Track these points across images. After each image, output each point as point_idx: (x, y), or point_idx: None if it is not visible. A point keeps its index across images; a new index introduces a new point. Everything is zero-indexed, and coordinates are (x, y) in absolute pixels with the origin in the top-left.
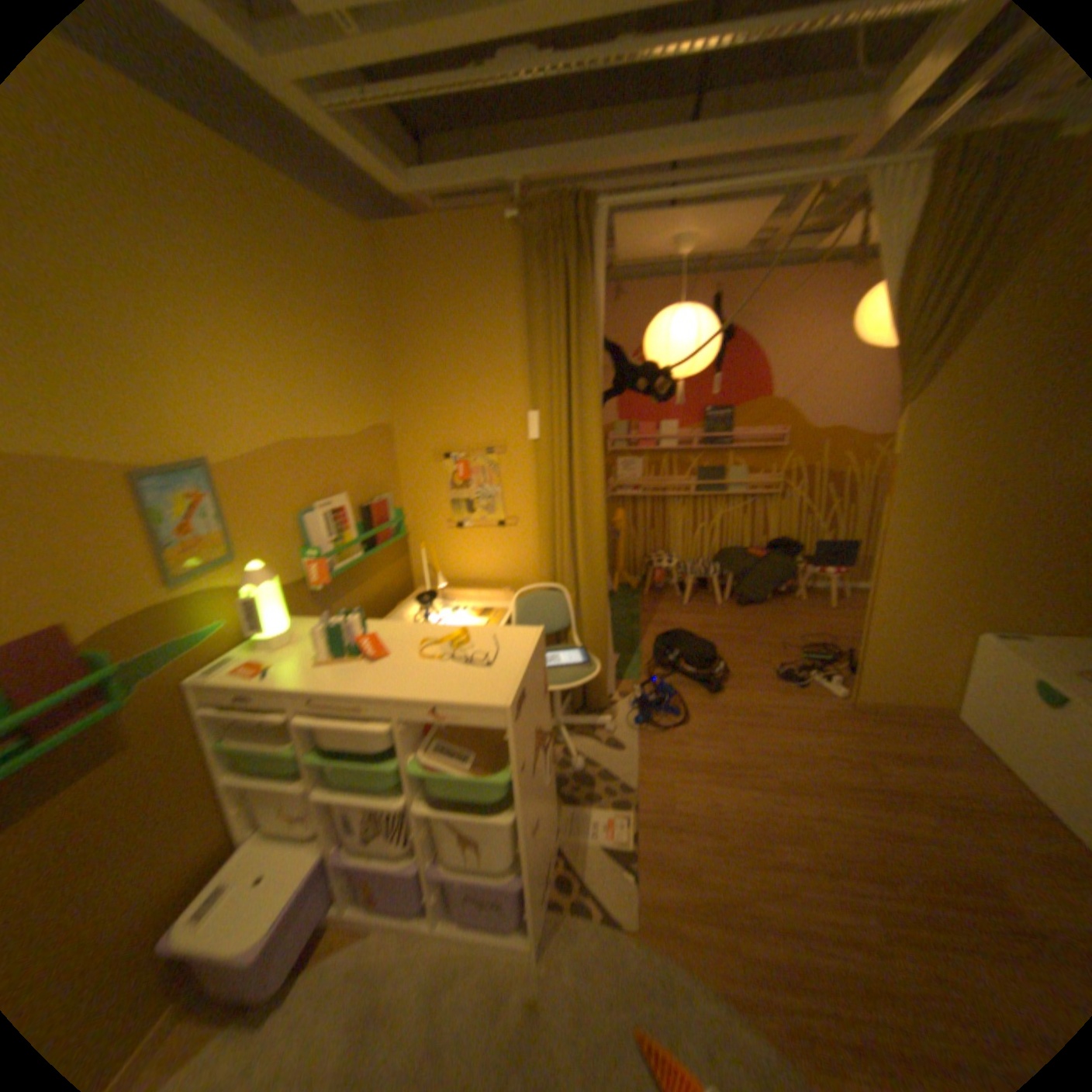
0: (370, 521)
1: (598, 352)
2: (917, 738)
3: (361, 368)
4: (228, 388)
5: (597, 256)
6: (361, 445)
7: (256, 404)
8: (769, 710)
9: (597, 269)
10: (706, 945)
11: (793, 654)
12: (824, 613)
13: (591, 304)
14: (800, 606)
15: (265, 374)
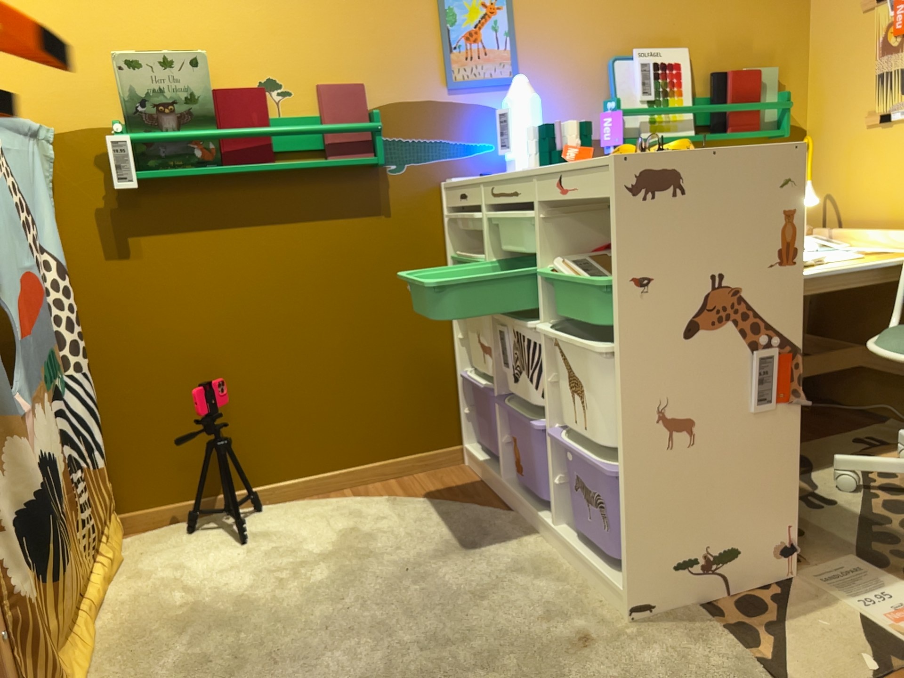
0: (724, 95)
1: None
2: None
3: None
4: None
5: None
6: None
7: None
8: None
9: None
10: None
11: None
12: None
13: None
14: None
15: None
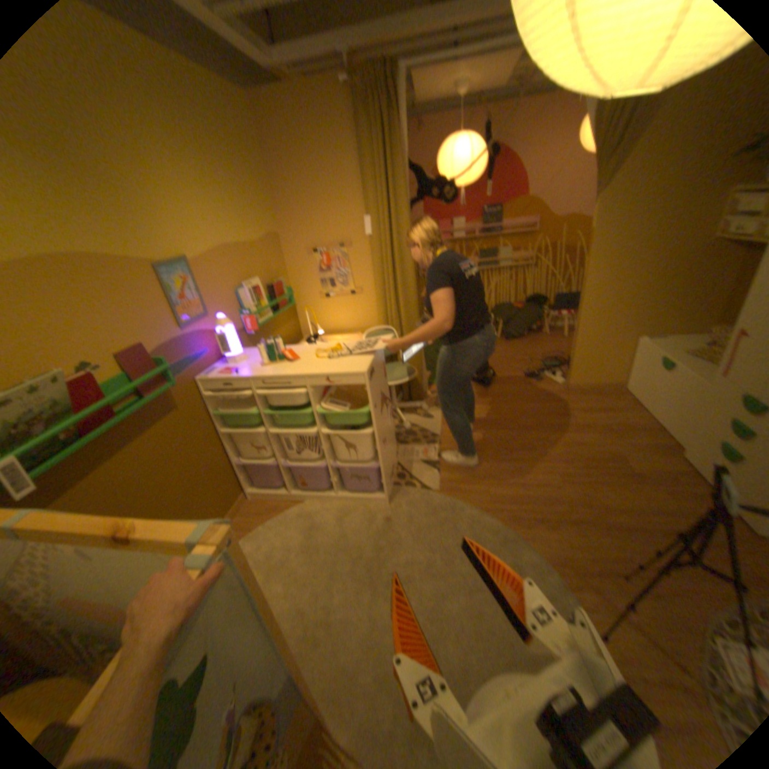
0: (273, 293)
1: (404, 171)
2: (599, 399)
3: (255, 193)
4: (188, 211)
5: (400, 102)
6: (262, 245)
7: (203, 220)
8: (517, 392)
9: (400, 112)
10: (472, 491)
11: (535, 363)
12: (558, 340)
13: (398, 138)
14: (544, 337)
15: (204, 201)
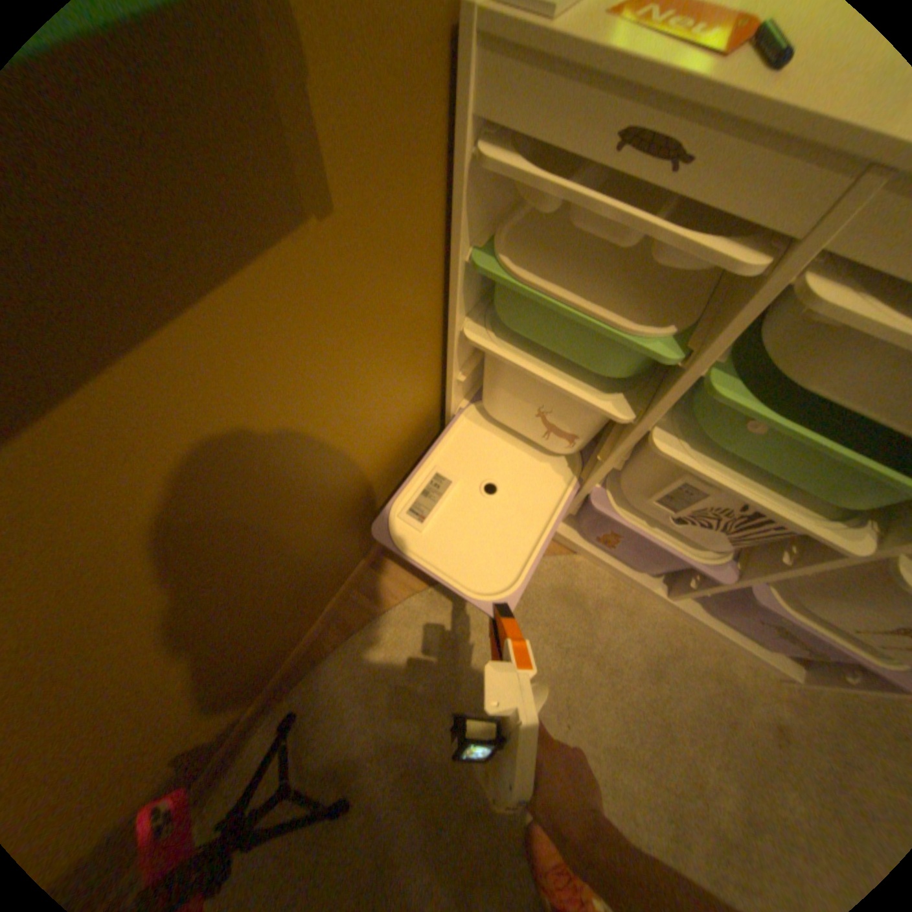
0: None
1: None
2: None
3: None
4: None
5: None
6: None
7: None
8: None
9: None
10: None
11: None
12: None
13: None
14: None
15: None
